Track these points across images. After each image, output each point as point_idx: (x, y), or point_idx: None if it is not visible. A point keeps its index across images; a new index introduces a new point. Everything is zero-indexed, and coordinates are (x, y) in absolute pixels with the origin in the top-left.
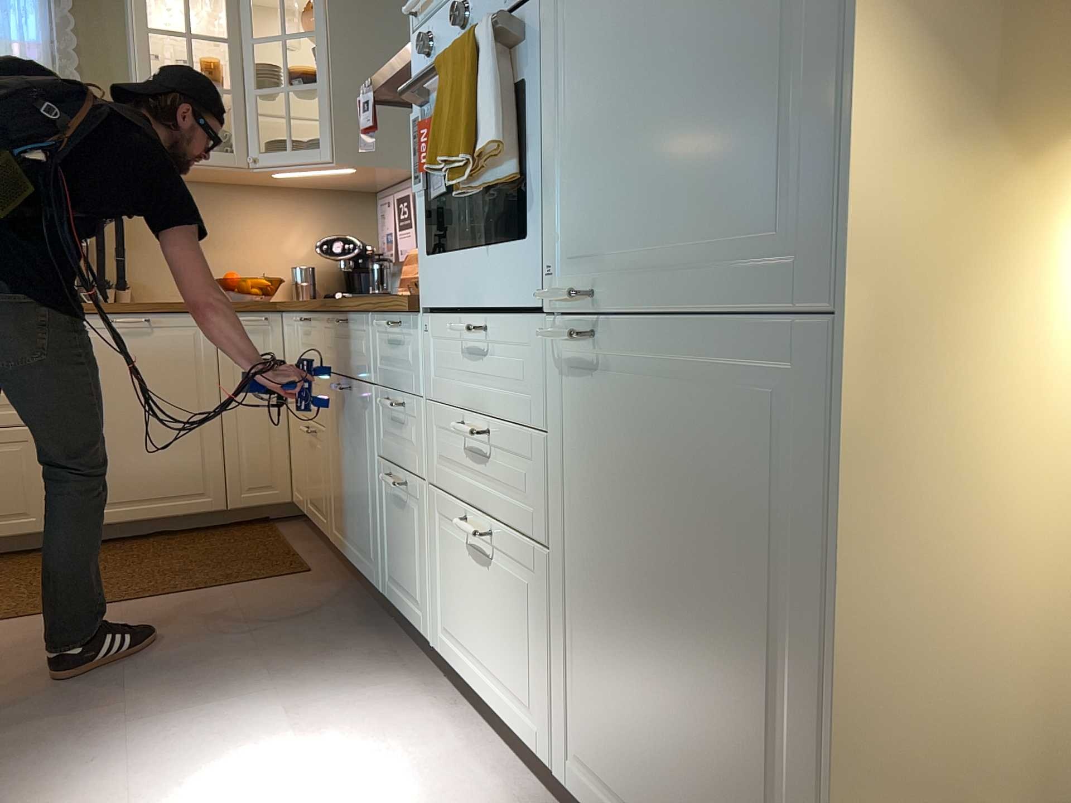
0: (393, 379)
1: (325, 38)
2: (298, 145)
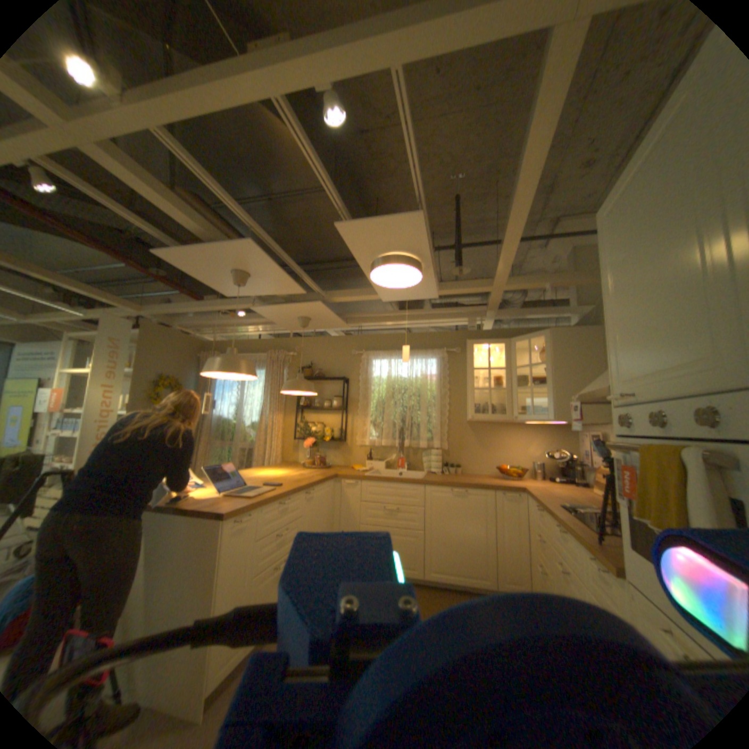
0: (600, 601)
1: (550, 363)
2: (536, 408)
